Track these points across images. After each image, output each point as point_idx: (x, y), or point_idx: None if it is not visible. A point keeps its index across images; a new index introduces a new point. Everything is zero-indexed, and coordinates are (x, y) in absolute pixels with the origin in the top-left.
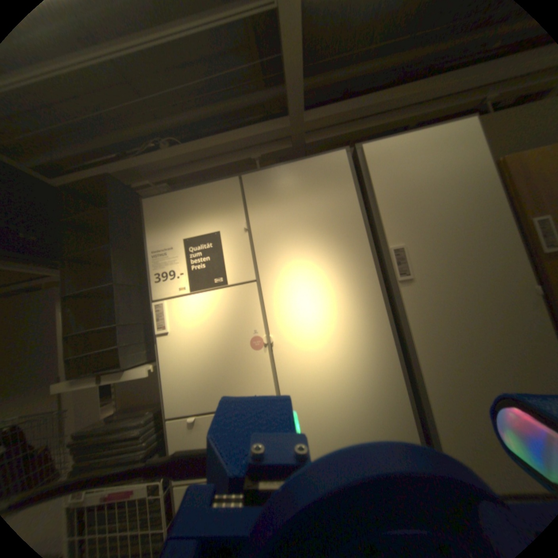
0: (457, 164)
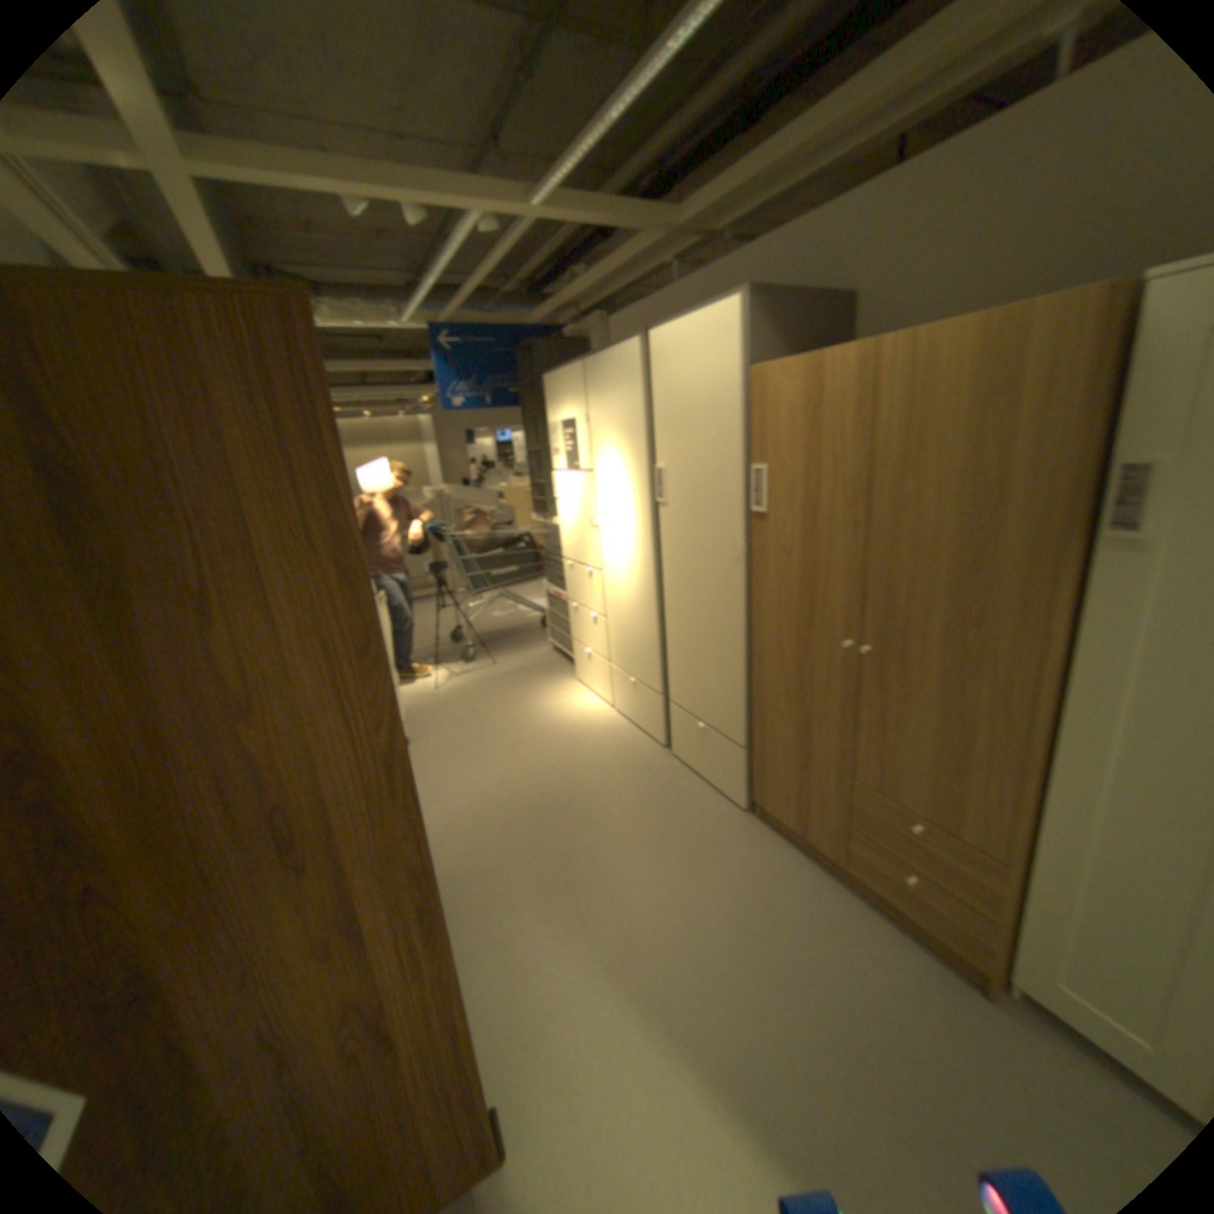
0: (713, 373)
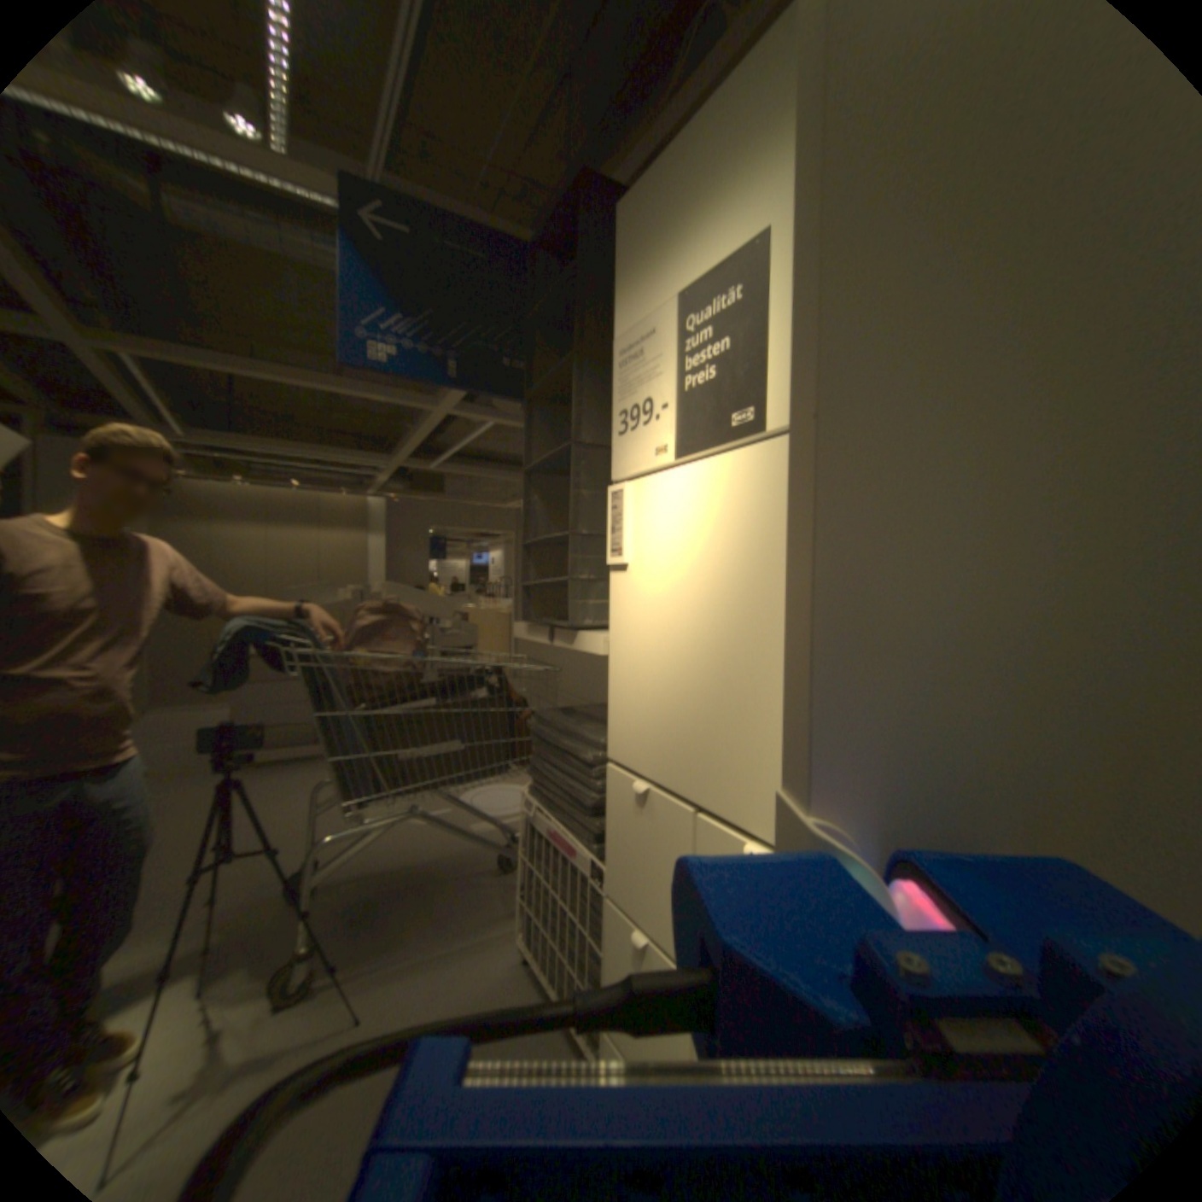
0: None
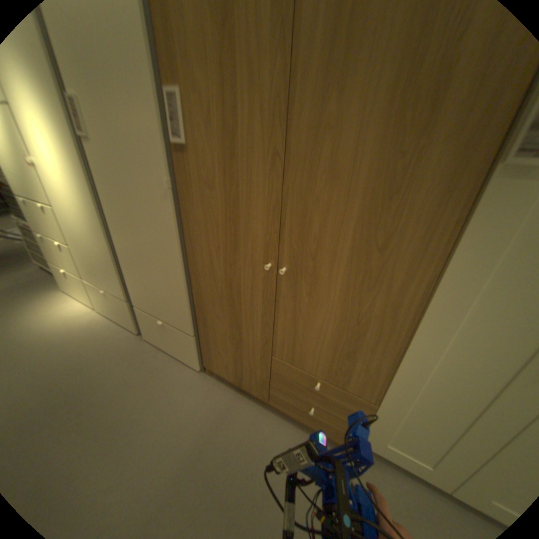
0: None
